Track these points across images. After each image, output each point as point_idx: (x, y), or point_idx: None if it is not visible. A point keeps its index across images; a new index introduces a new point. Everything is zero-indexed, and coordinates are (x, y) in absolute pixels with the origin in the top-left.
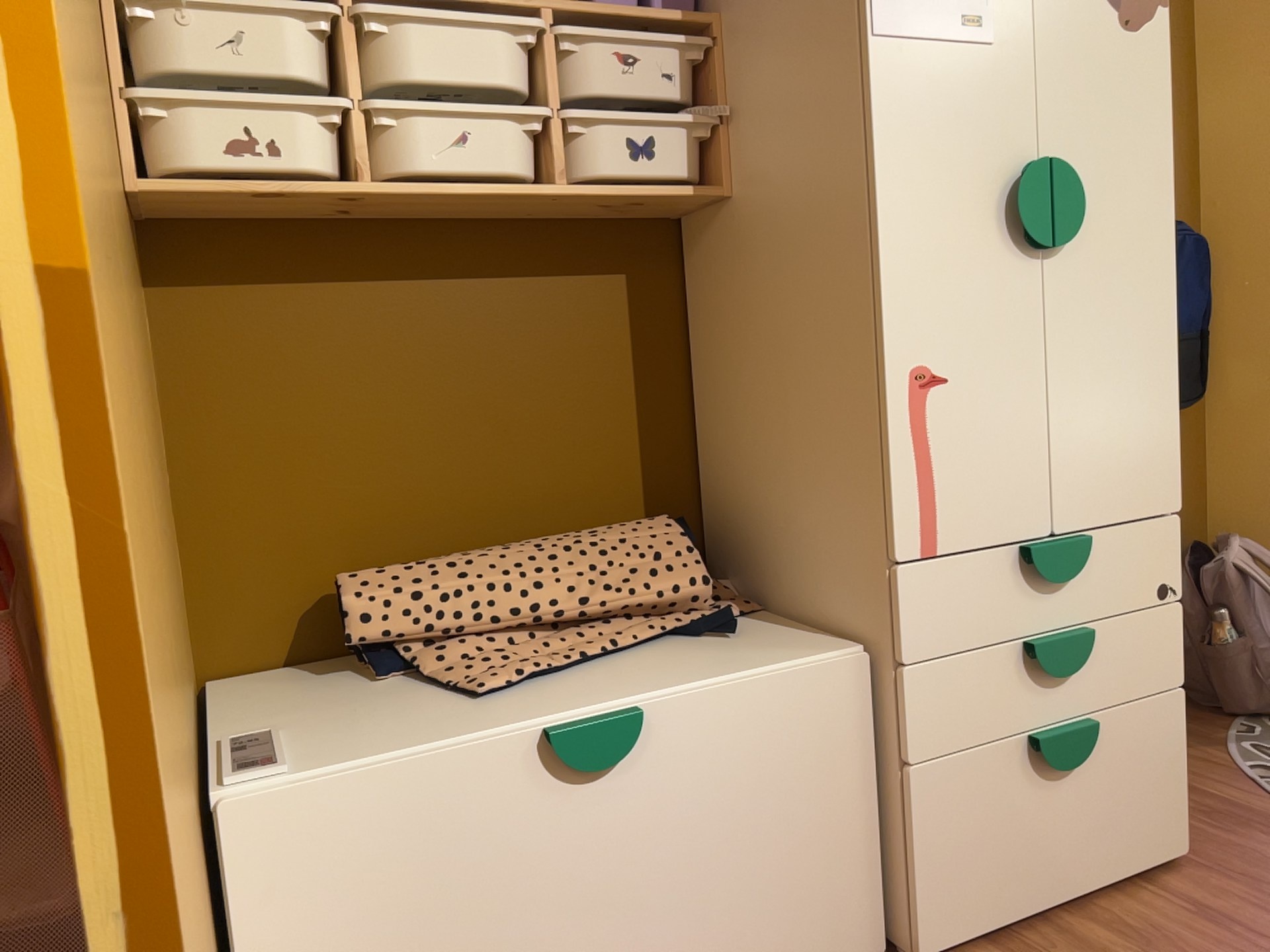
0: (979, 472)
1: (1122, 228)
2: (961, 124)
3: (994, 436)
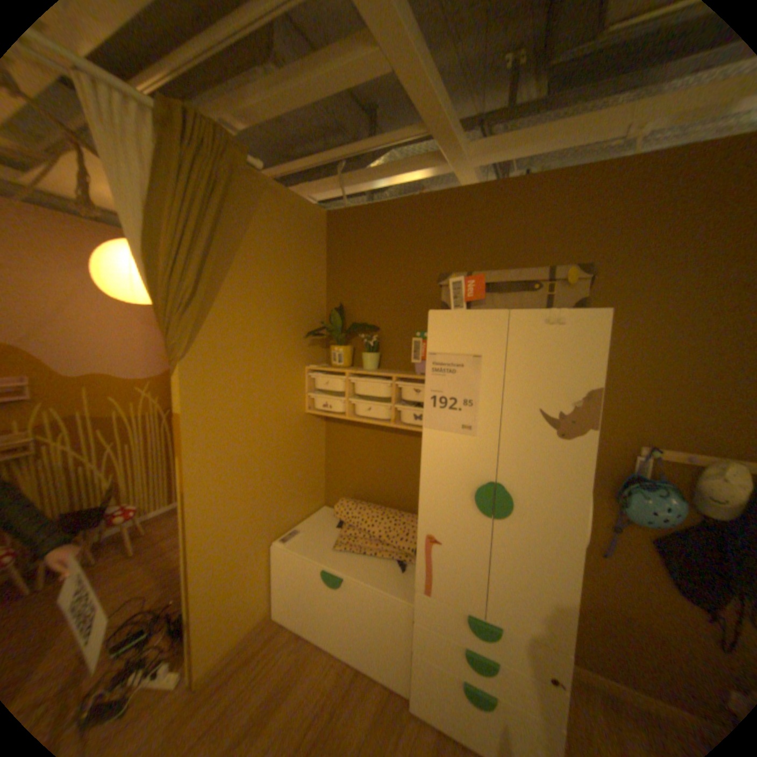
0: (451, 580)
1: (546, 522)
2: (458, 462)
3: (459, 572)
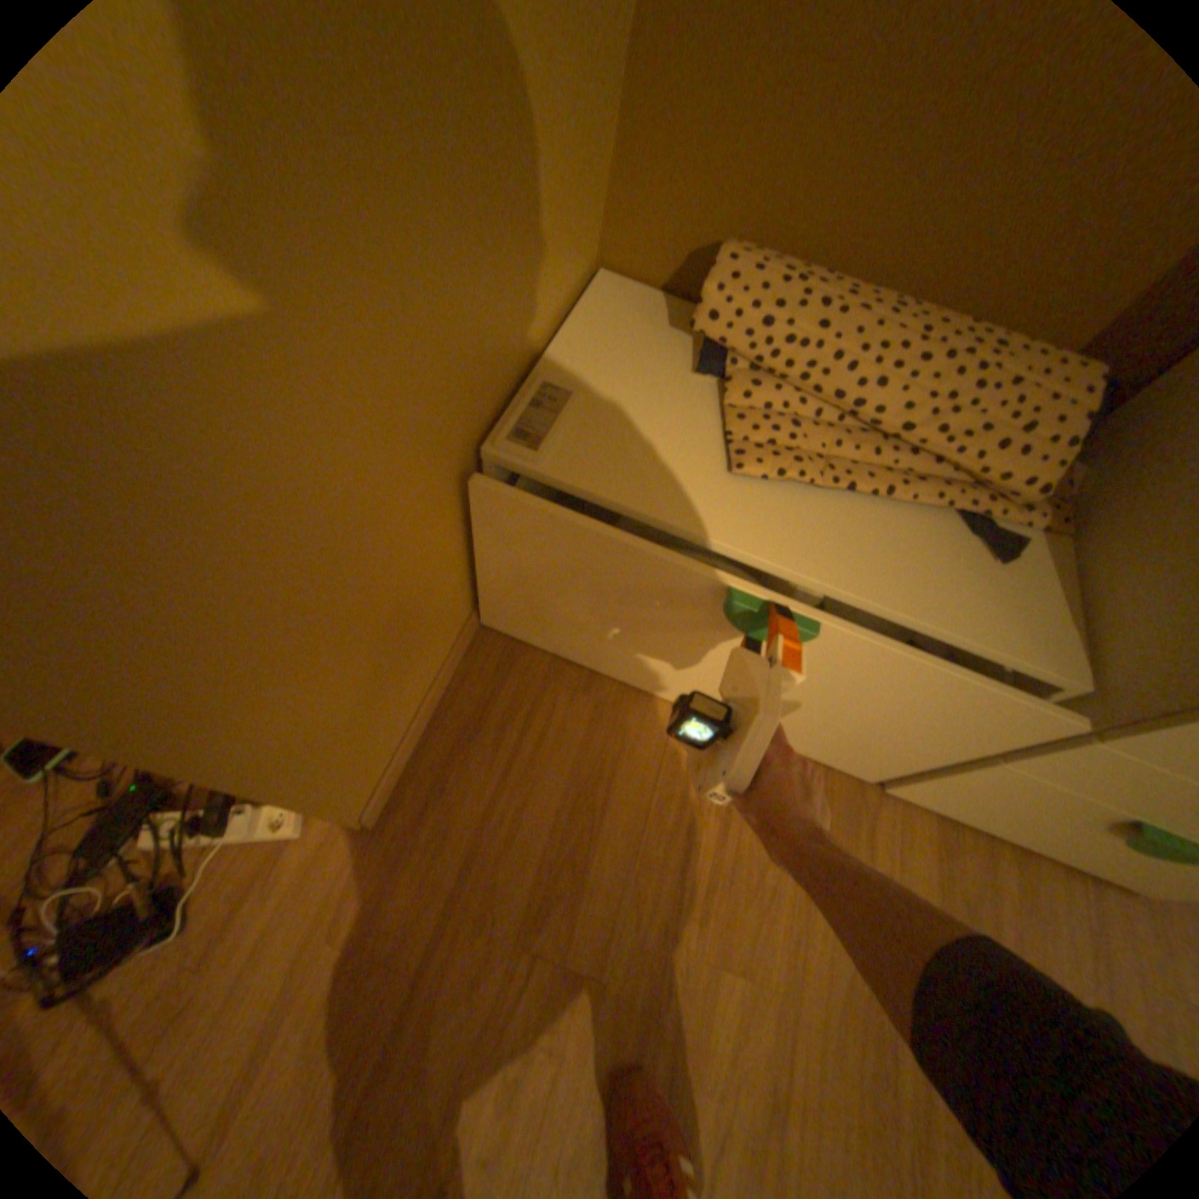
0: None
1: None
2: None
3: None
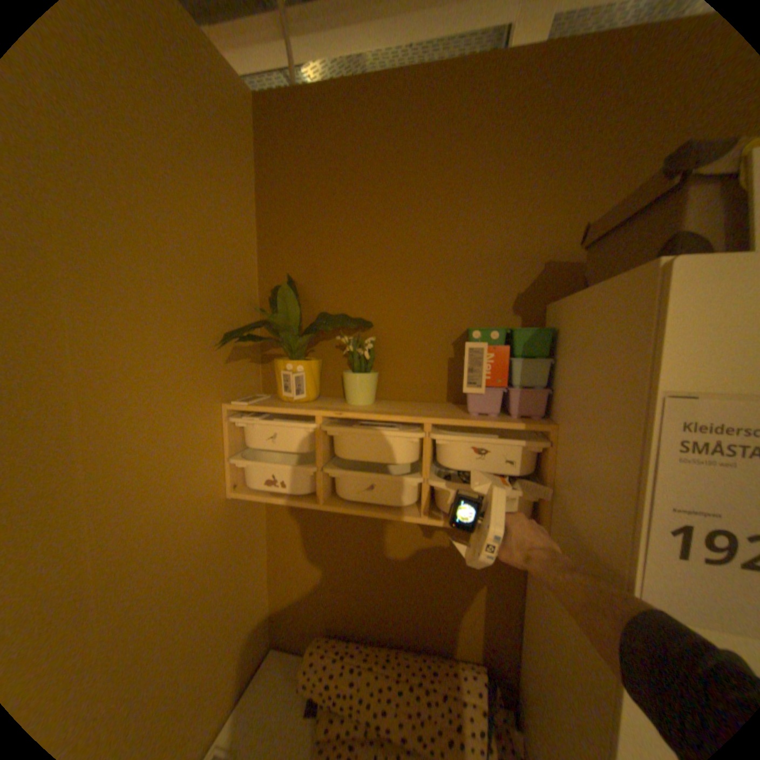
0: None
1: None
2: None
3: None
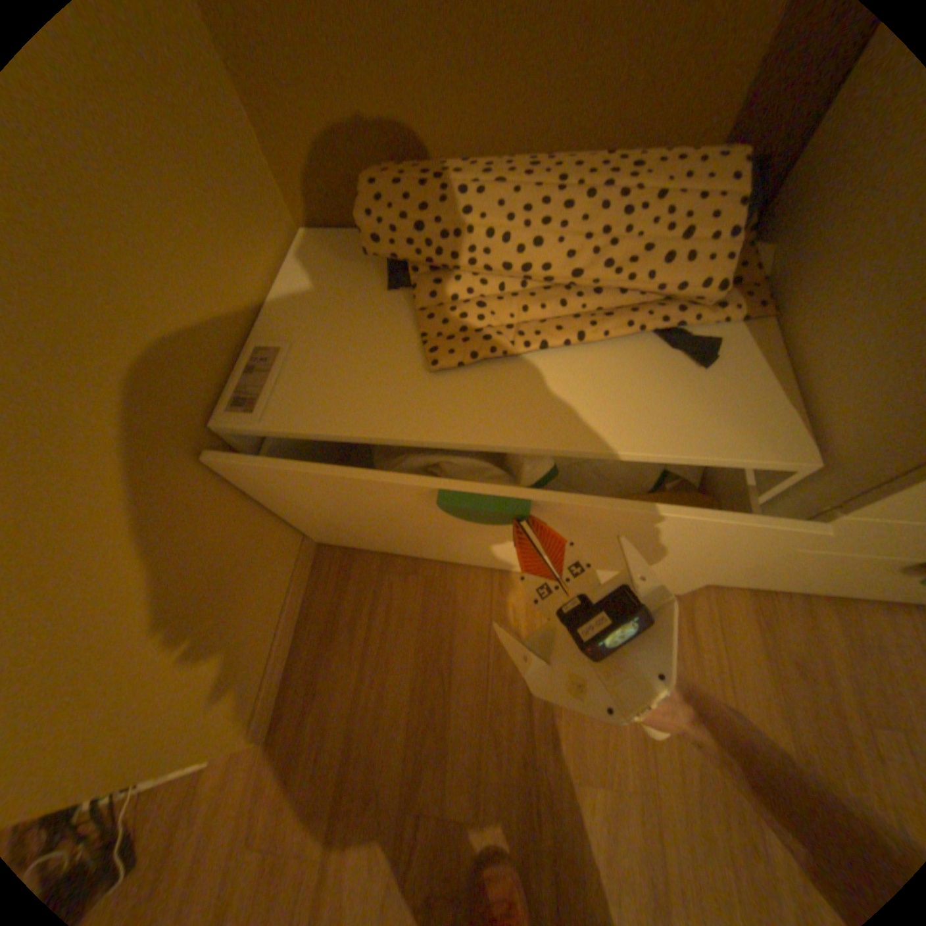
0: None
1: None
2: None
3: None
